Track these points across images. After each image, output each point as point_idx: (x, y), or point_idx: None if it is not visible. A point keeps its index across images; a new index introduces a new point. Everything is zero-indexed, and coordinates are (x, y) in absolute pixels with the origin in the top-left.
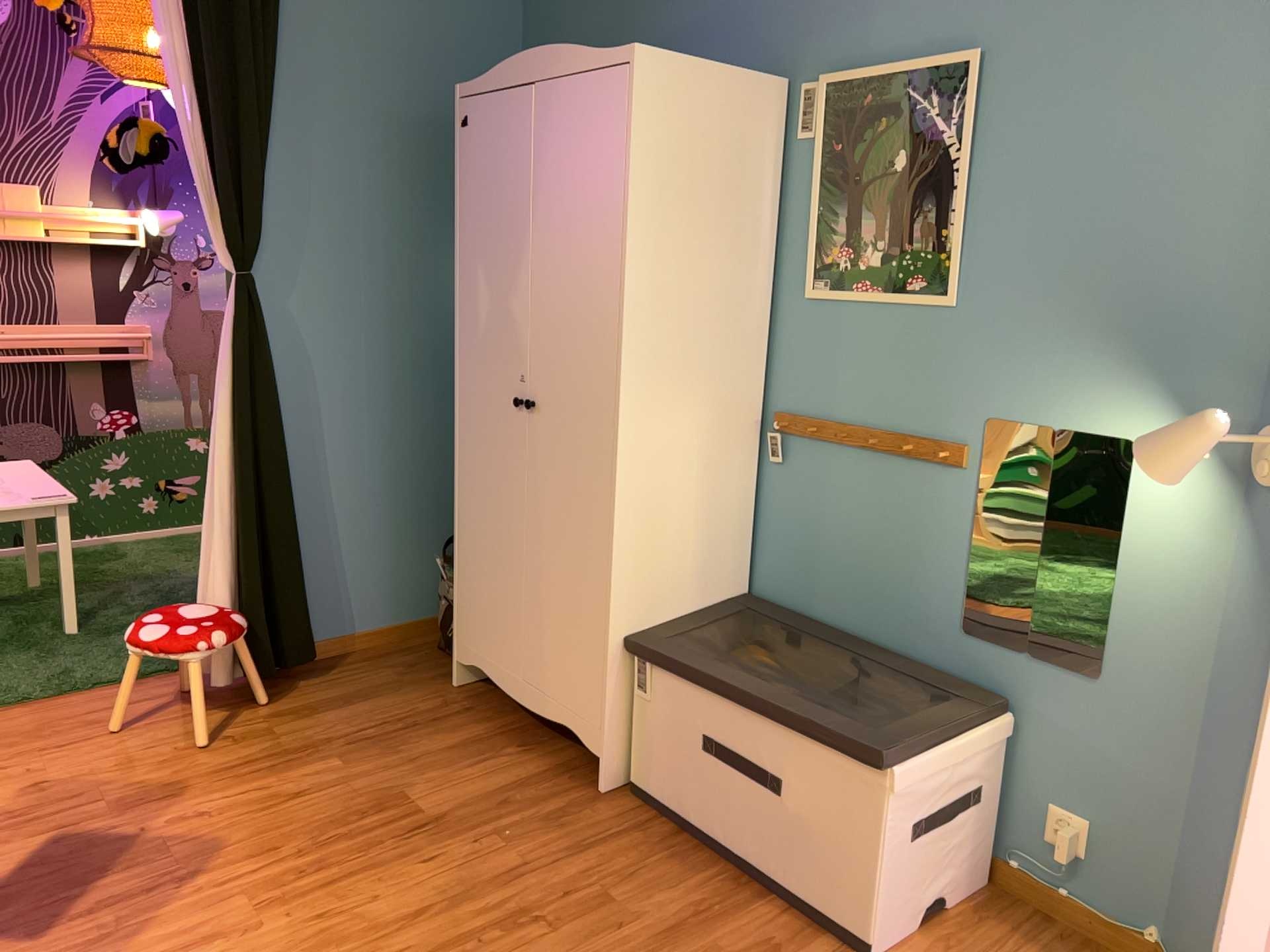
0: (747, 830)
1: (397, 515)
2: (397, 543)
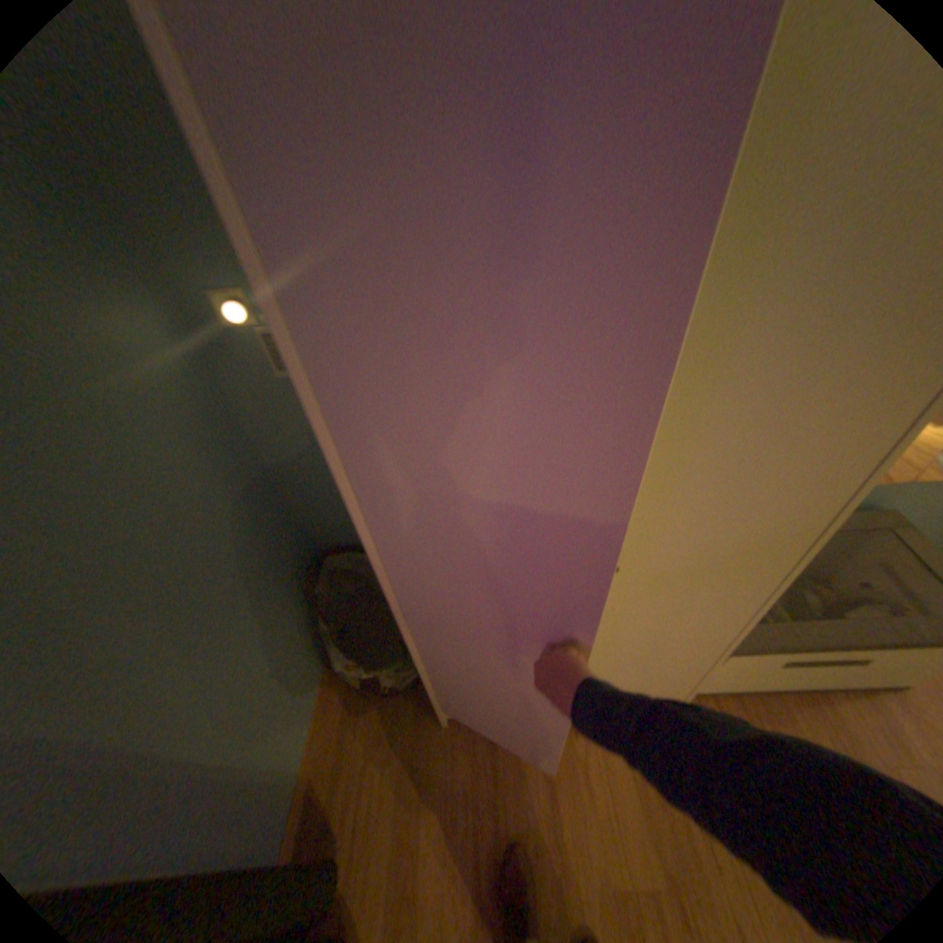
0: (817, 681)
1: (263, 669)
2: (277, 682)
